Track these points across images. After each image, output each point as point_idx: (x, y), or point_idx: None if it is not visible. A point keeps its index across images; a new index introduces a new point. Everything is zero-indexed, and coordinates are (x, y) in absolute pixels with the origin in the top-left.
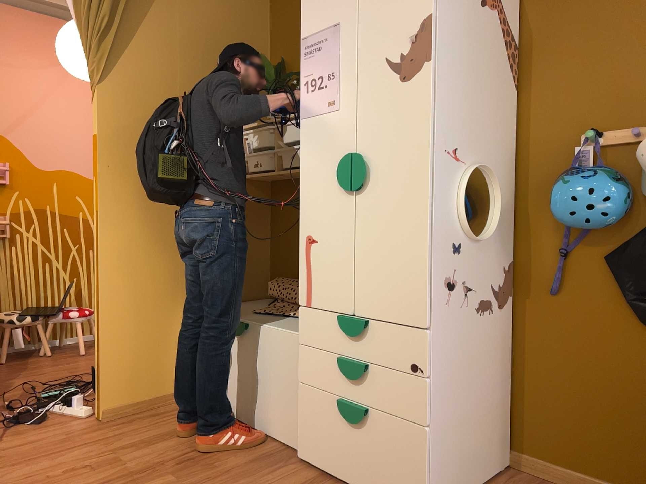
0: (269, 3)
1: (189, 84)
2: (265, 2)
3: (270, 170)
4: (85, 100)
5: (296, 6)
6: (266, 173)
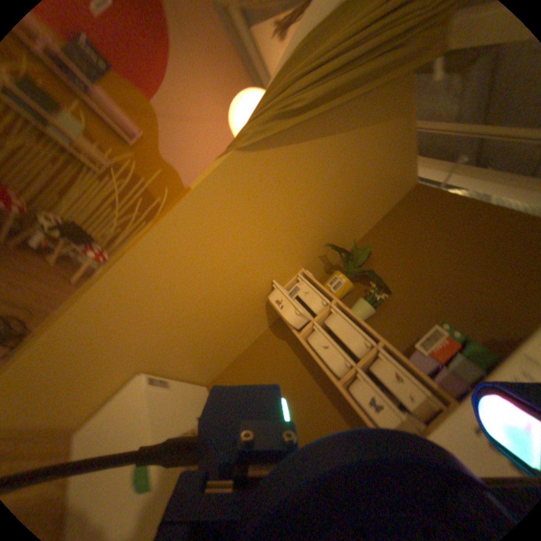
0: (394, 206)
1: (302, 215)
2: (393, 203)
3: (296, 329)
4: (223, 145)
5: (418, 231)
6: (290, 327)
